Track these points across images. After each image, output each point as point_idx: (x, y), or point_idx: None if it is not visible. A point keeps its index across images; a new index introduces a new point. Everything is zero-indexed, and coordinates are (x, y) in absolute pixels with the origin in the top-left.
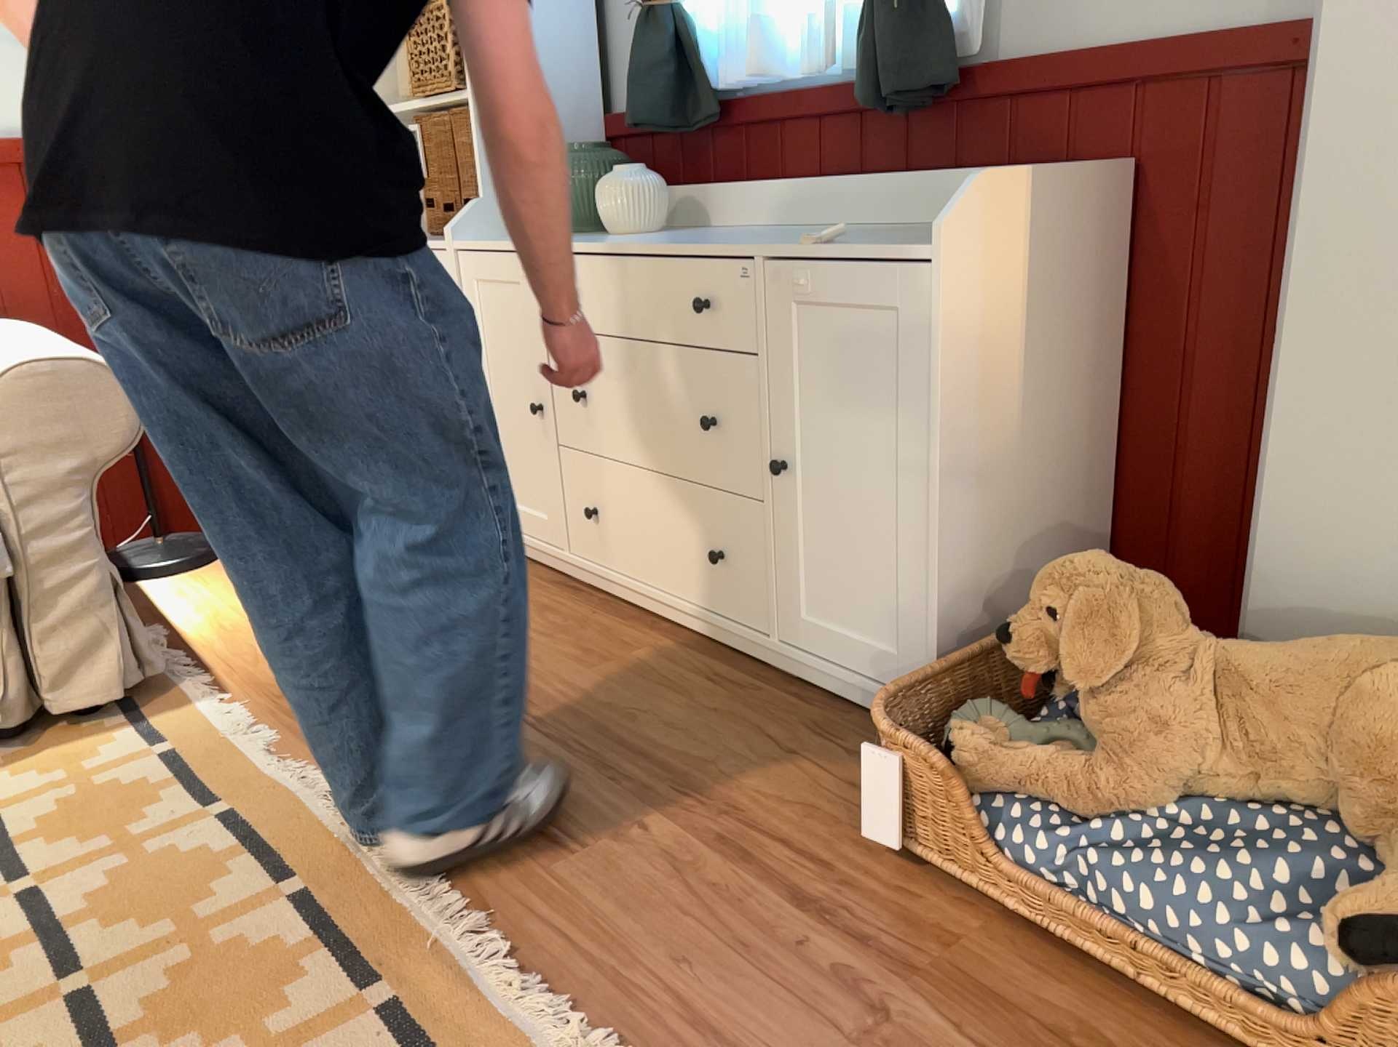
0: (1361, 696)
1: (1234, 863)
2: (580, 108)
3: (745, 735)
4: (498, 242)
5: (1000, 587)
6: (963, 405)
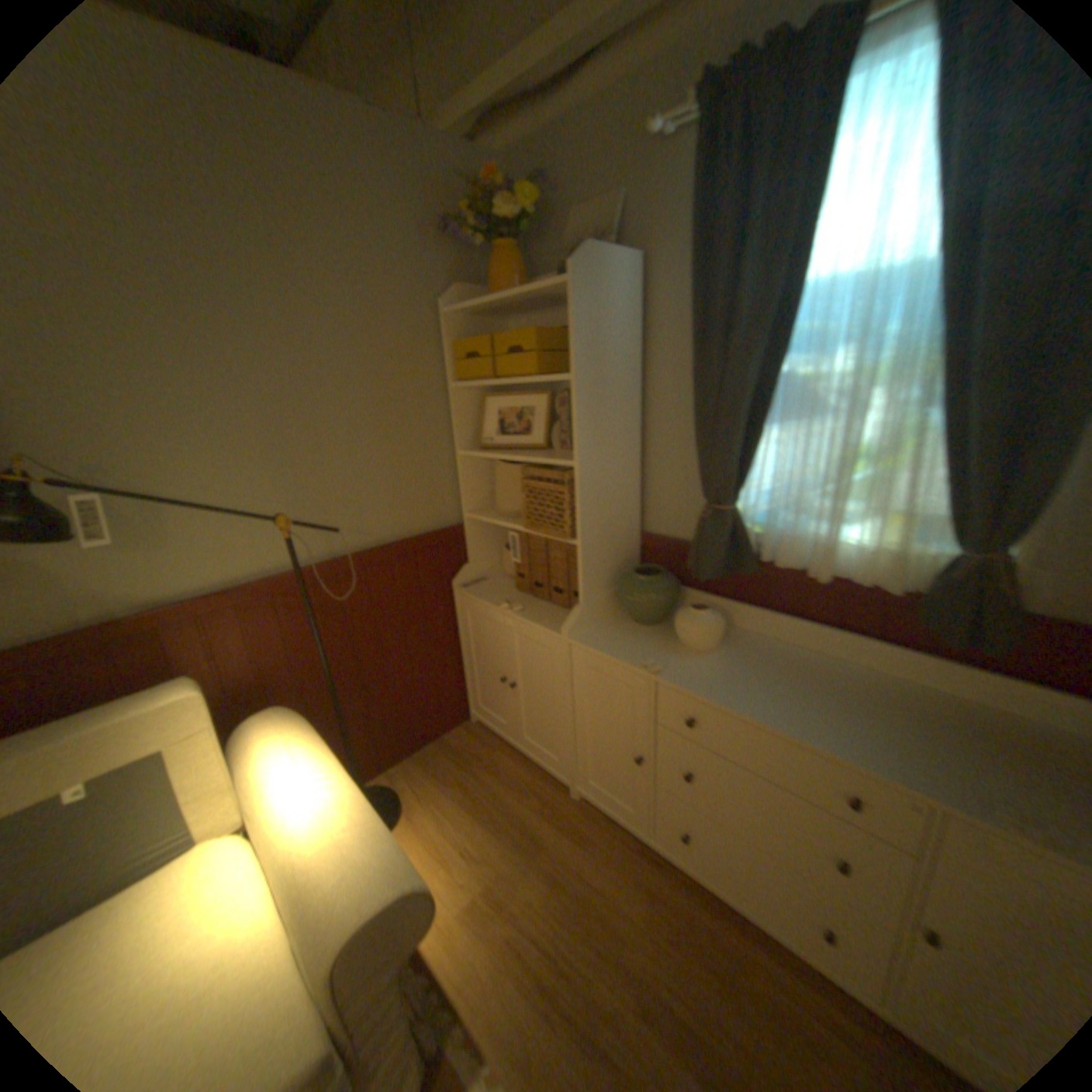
0: None
1: None
2: (632, 531)
3: None
4: (608, 646)
5: None
6: None
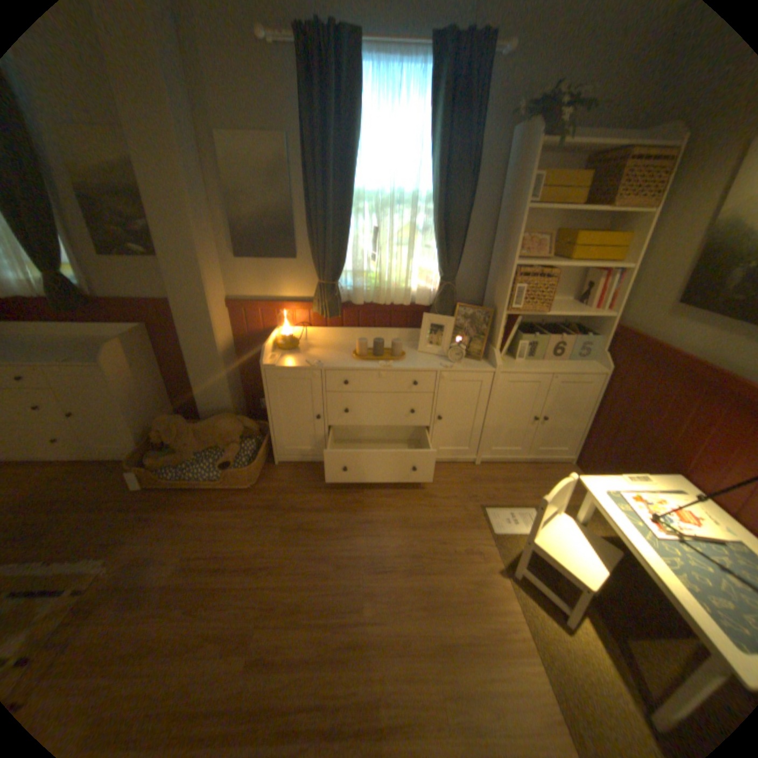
0: (215, 429)
1: (202, 464)
2: None
3: (86, 483)
4: None
5: (145, 424)
6: (120, 393)
